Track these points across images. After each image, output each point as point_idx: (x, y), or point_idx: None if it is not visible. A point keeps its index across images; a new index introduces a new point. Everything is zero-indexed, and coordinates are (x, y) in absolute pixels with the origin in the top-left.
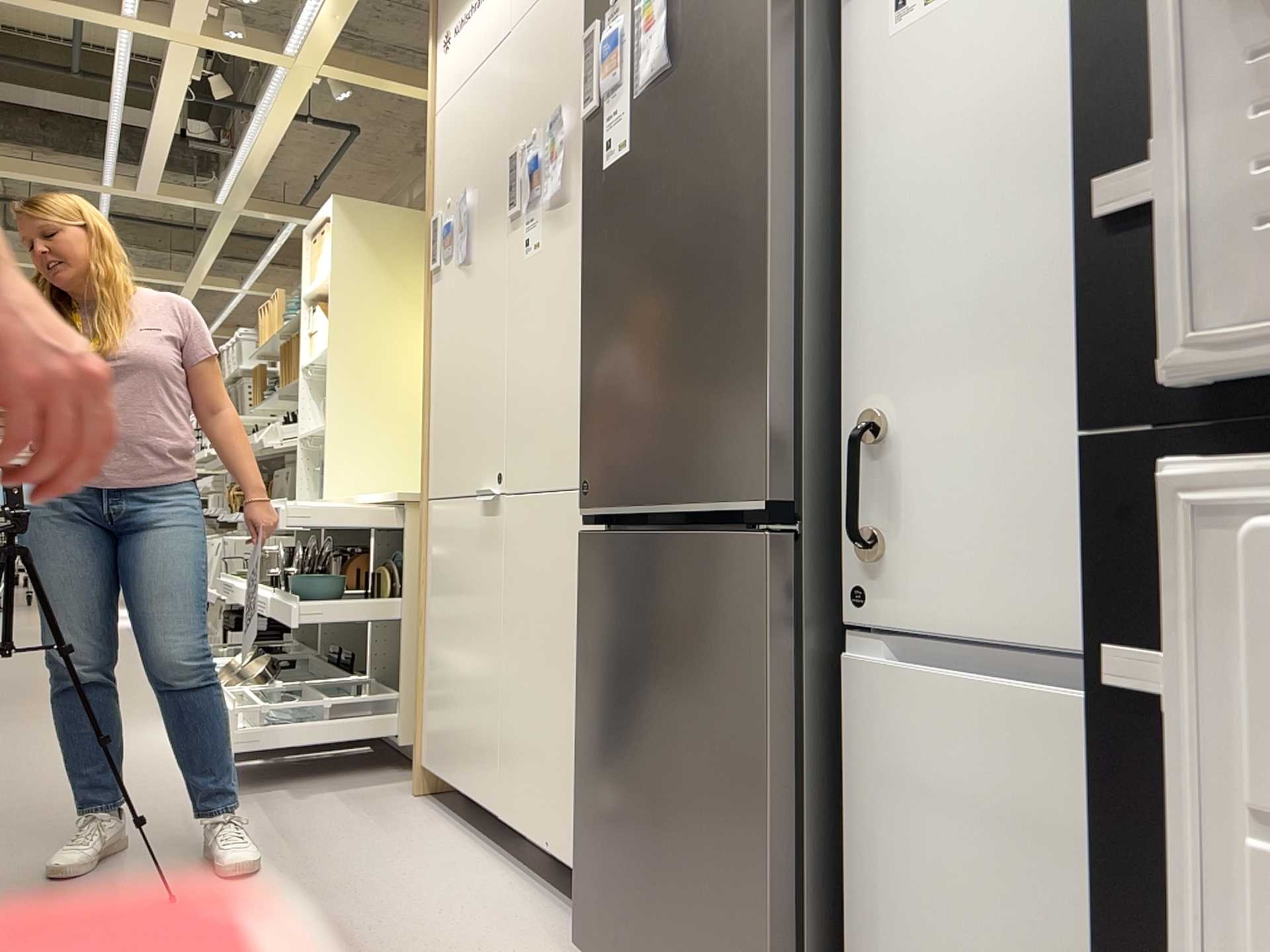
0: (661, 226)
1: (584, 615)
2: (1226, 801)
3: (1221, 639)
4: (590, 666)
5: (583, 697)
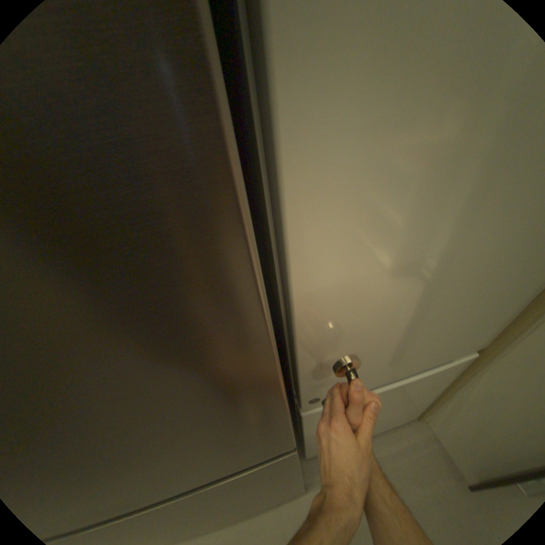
0: None
1: None
2: None
3: None
4: None
5: None
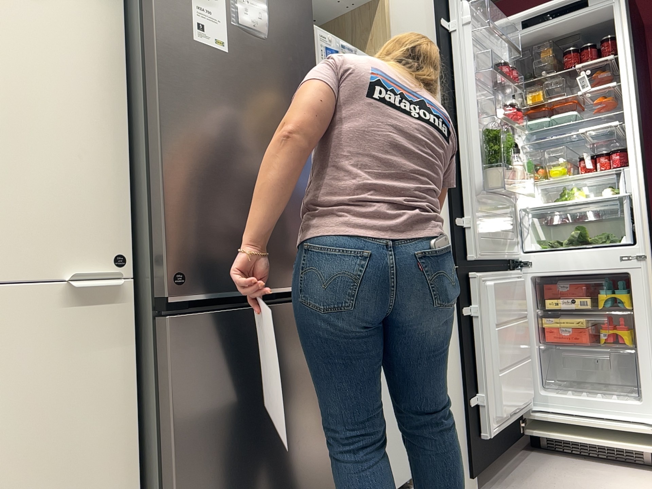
0: (260, 122)
1: (180, 383)
2: (482, 324)
3: (480, 298)
4: (194, 421)
5: (183, 452)
